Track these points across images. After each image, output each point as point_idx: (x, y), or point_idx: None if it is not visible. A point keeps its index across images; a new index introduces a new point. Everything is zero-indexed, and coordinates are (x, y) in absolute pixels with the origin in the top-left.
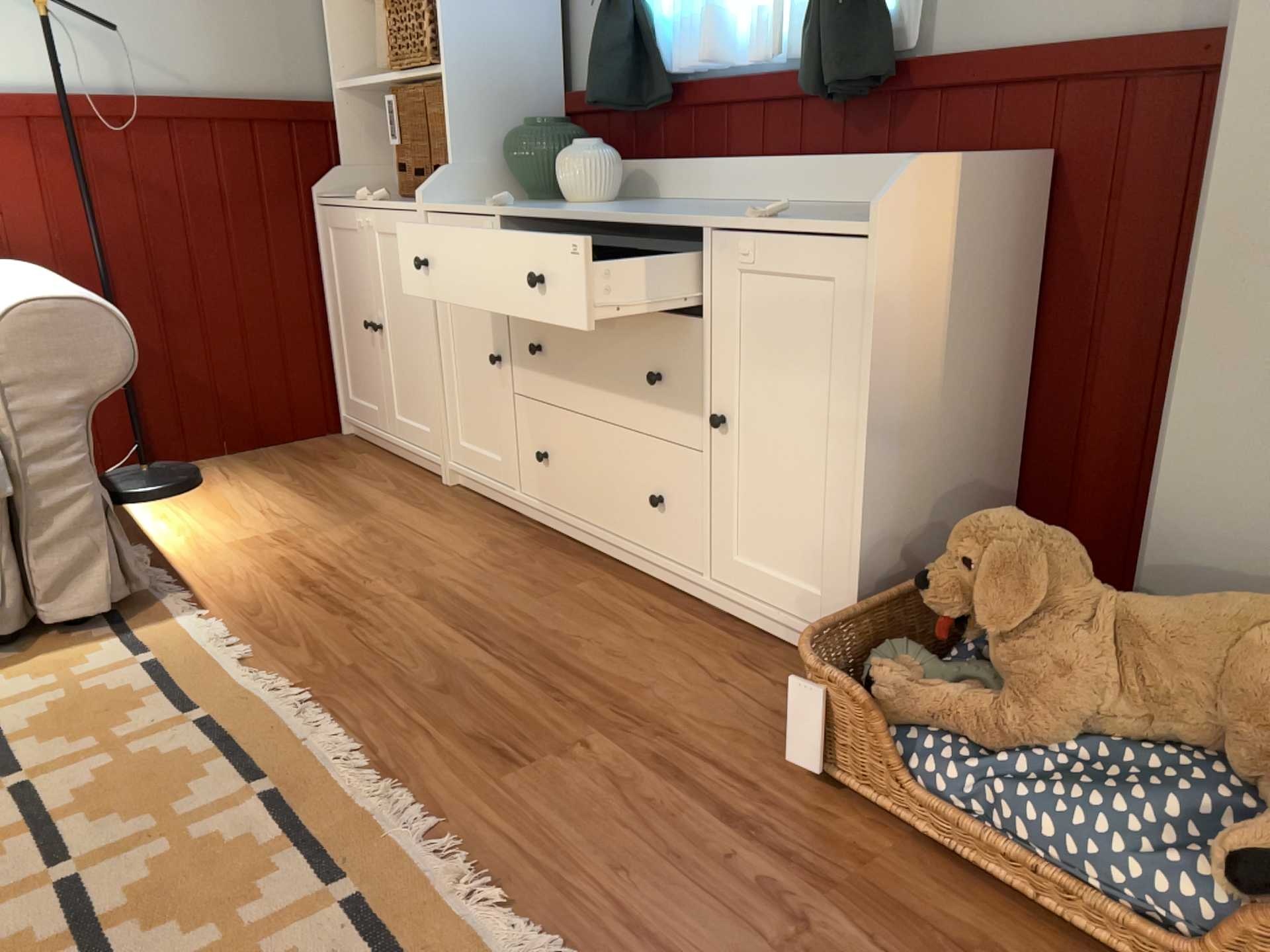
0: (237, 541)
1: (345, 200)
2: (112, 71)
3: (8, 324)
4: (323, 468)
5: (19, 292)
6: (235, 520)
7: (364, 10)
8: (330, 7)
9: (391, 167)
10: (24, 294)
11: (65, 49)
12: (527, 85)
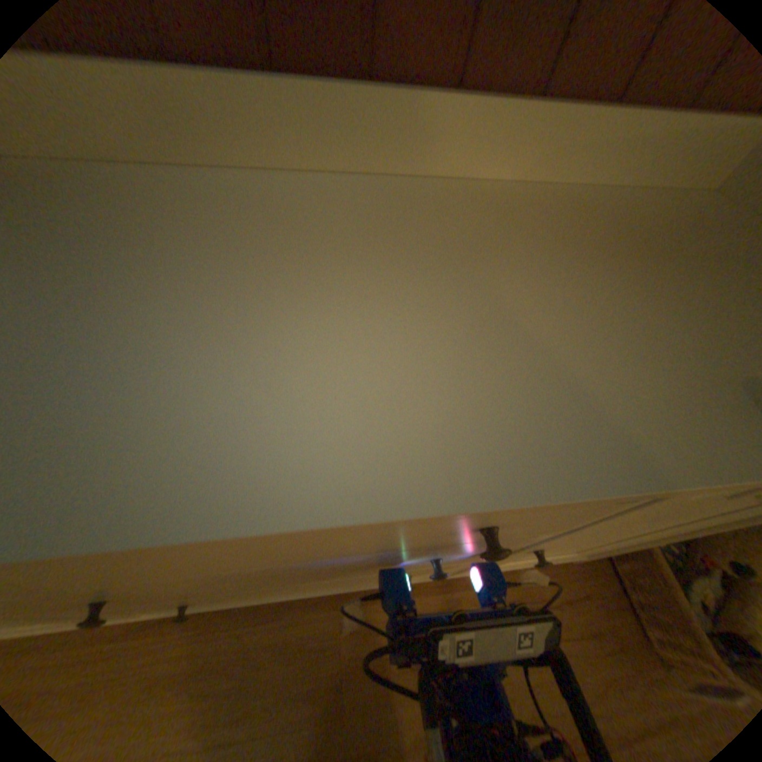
0: None
1: None
2: None
3: None
4: None
5: None
6: None
7: None
8: None
9: None
10: None
11: None
12: None
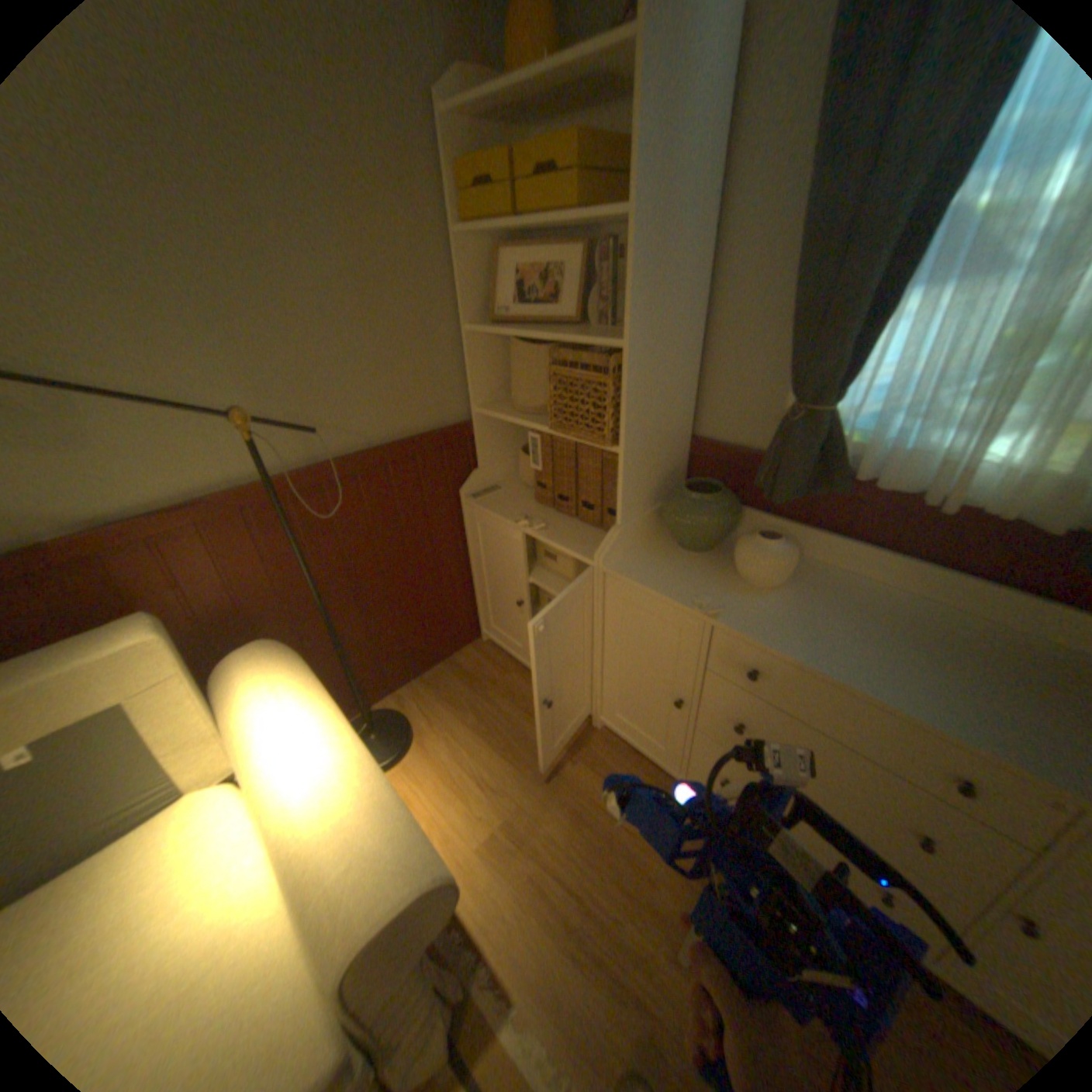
0: (481, 845)
1: (488, 498)
2: (302, 441)
3: (351, 964)
4: (492, 698)
5: (331, 855)
6: (463, 801)
7: (494, 338)
8: (470, 341)
9: (512, 456)
10: (344, 876)
11: (259, 433)
12: (673, 439)
